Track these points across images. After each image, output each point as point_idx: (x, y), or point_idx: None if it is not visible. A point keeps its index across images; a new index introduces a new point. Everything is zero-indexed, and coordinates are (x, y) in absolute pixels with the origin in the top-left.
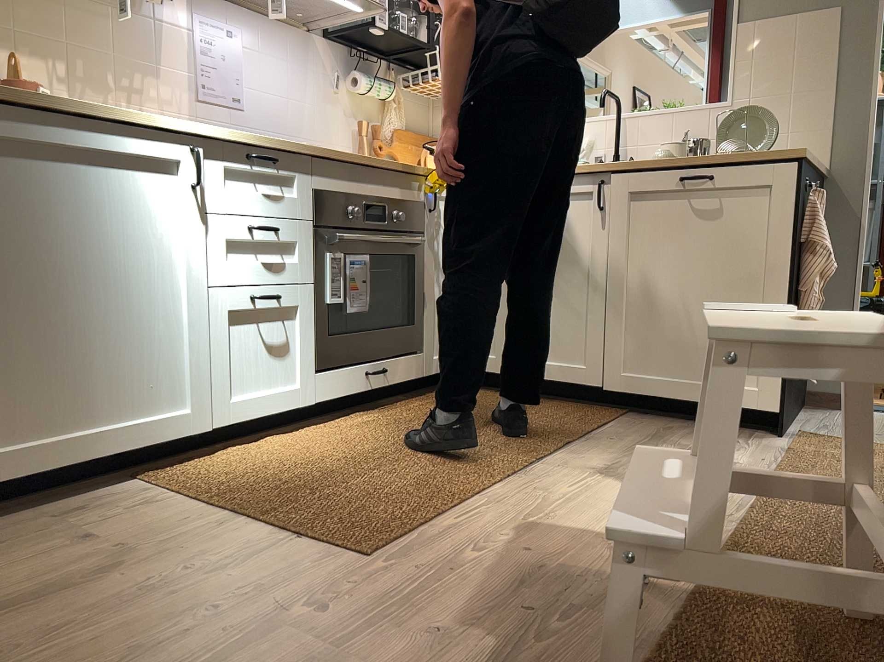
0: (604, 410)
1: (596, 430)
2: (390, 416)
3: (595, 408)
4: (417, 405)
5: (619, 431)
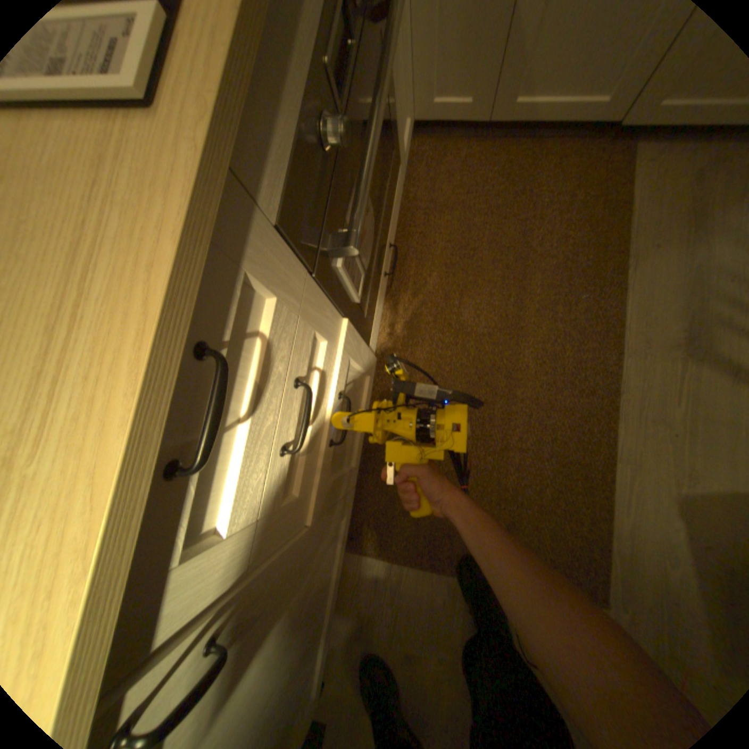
0: (609, 155)
1: (635, 238)
2: (420, 300)
3: (594, 150)
4: (411, 236)
5: (659, 230)
